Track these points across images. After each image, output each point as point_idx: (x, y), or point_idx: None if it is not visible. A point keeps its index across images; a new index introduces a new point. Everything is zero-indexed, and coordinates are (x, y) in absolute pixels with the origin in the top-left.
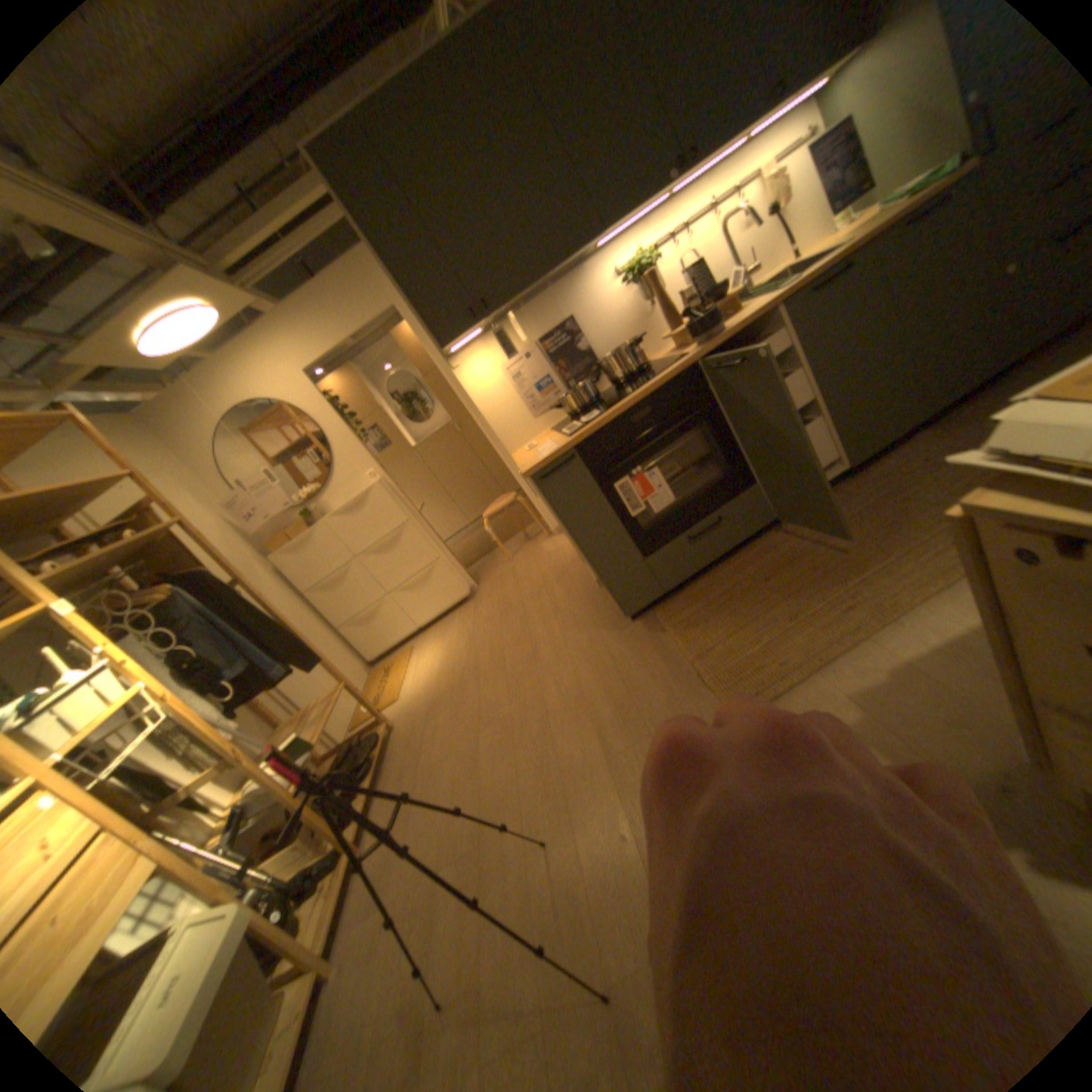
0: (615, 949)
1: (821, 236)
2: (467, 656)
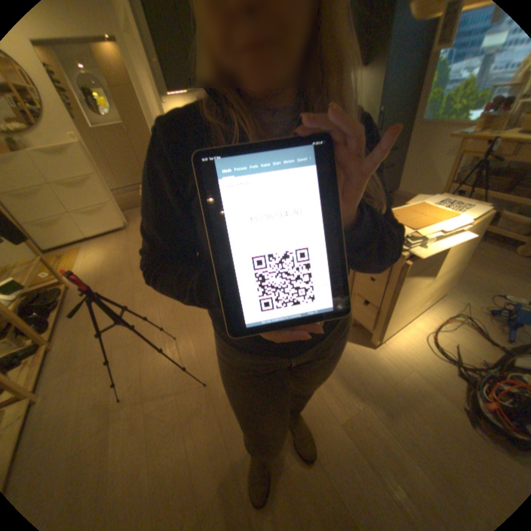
0: (209, 371)
1: None
2: (123, 260)
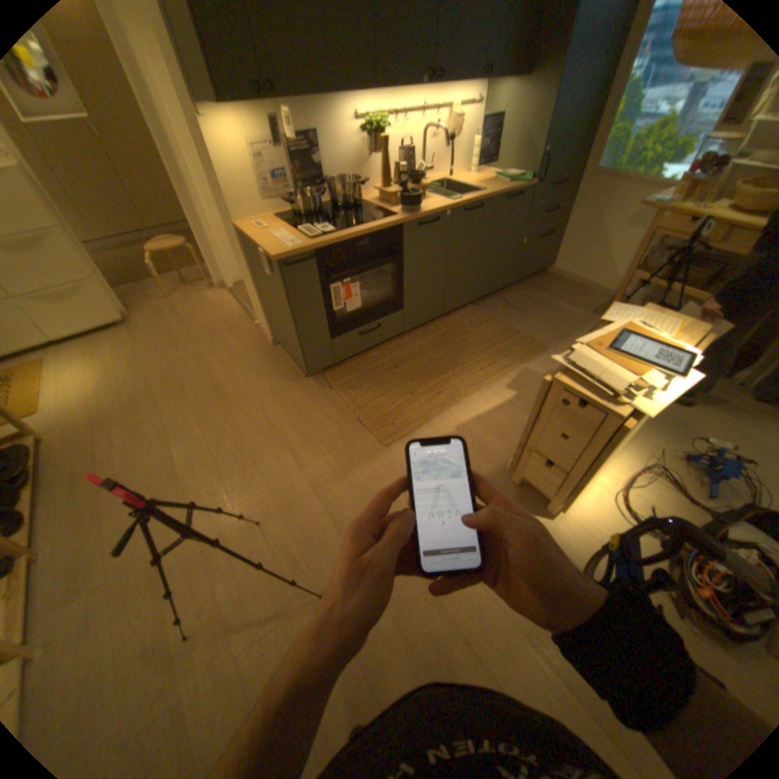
0: (324, 573)
1: (460, 170)
2: (134, 383)
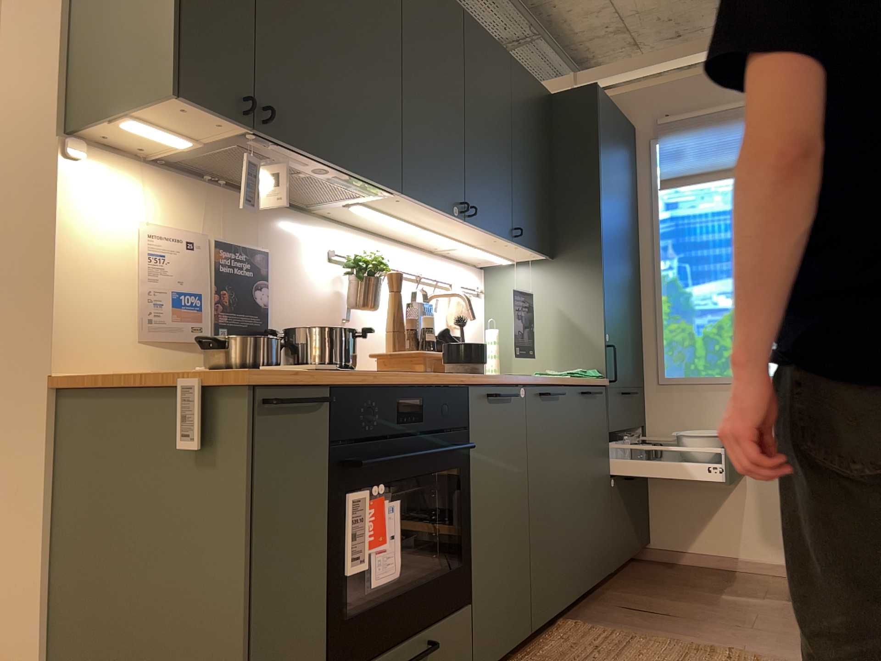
0: None
1: None
2: None
